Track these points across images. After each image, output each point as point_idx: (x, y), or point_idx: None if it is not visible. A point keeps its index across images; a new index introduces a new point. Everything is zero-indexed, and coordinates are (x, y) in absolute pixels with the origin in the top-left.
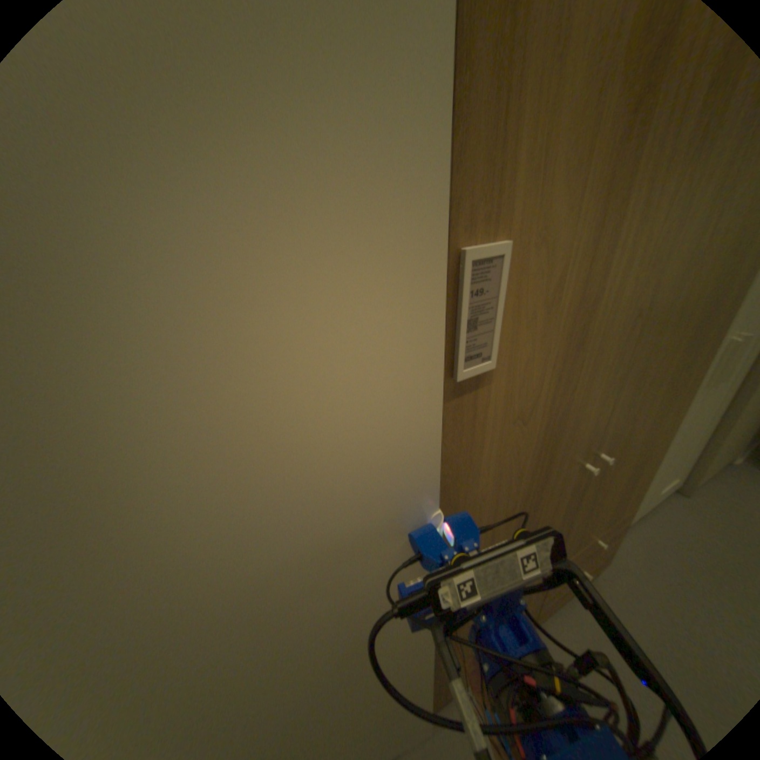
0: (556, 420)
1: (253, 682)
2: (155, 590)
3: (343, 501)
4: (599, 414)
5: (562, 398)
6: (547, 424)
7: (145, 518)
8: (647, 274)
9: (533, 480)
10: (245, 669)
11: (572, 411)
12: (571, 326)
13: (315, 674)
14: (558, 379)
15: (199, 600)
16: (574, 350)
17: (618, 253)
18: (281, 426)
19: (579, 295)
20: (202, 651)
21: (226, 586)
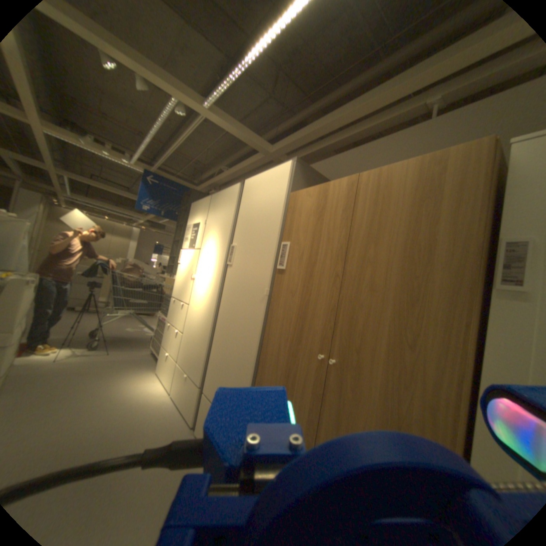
0: (302, 306)
1: (232, 325)
2: (238, 284)
3: (256, 287)
4: (325, 323)
5: (304, 297)
6: (299, 305)
7: (243, 271)
8: (335, 261)
9: (294, 333)
10: (234, 318)
11: (309, 308)
12: (305, 269)
13: (236, 342)
14: (302, 287)
15: (239, 291)
16: (307, 278)
17: (319, 251)
18: (255, 265)
19: (307, 260)
20: (234, 304)
21: (241, 292)
